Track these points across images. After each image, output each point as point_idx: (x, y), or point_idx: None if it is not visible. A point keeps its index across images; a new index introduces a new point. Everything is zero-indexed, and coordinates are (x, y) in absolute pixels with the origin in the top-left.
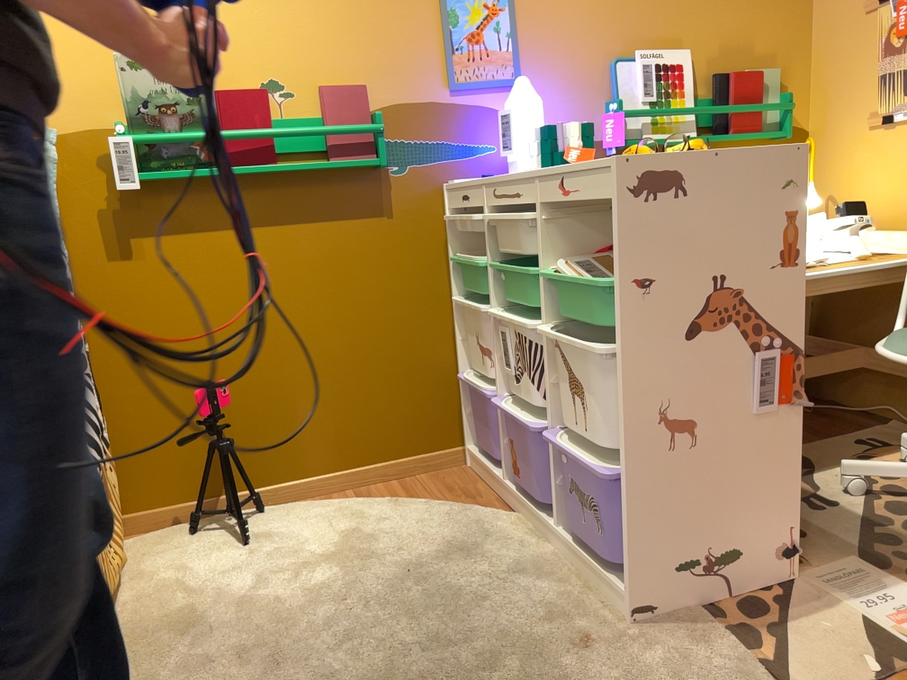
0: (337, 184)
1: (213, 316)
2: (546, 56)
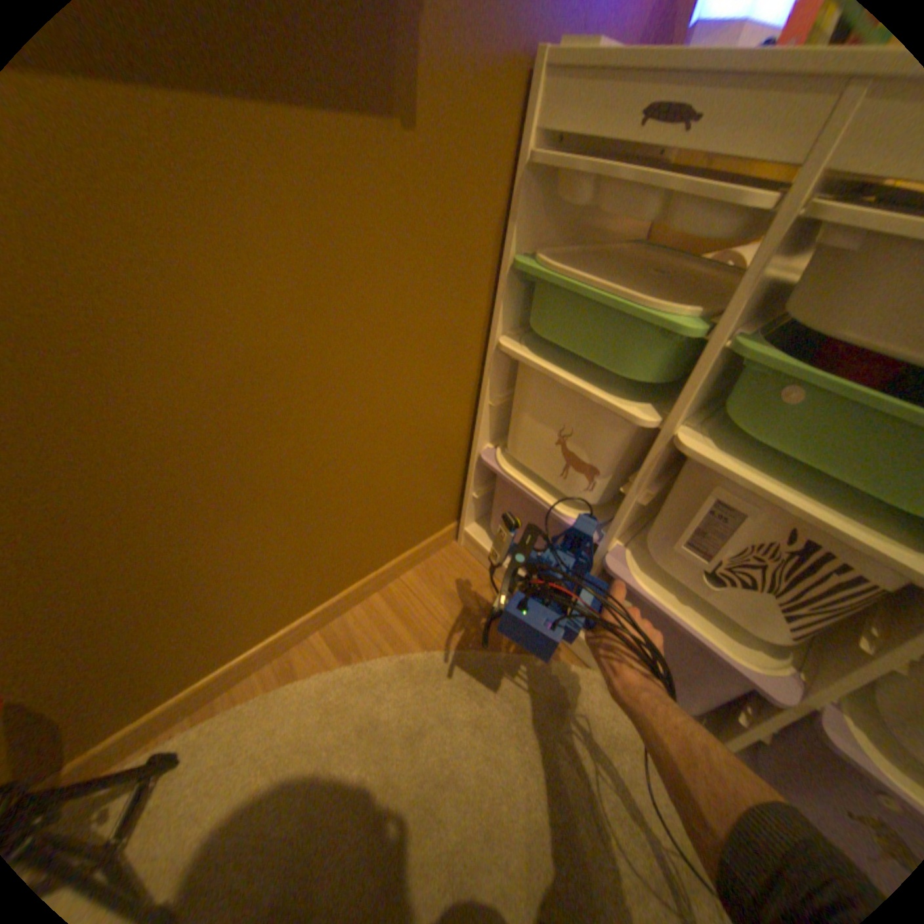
0: None
1: None
2: None
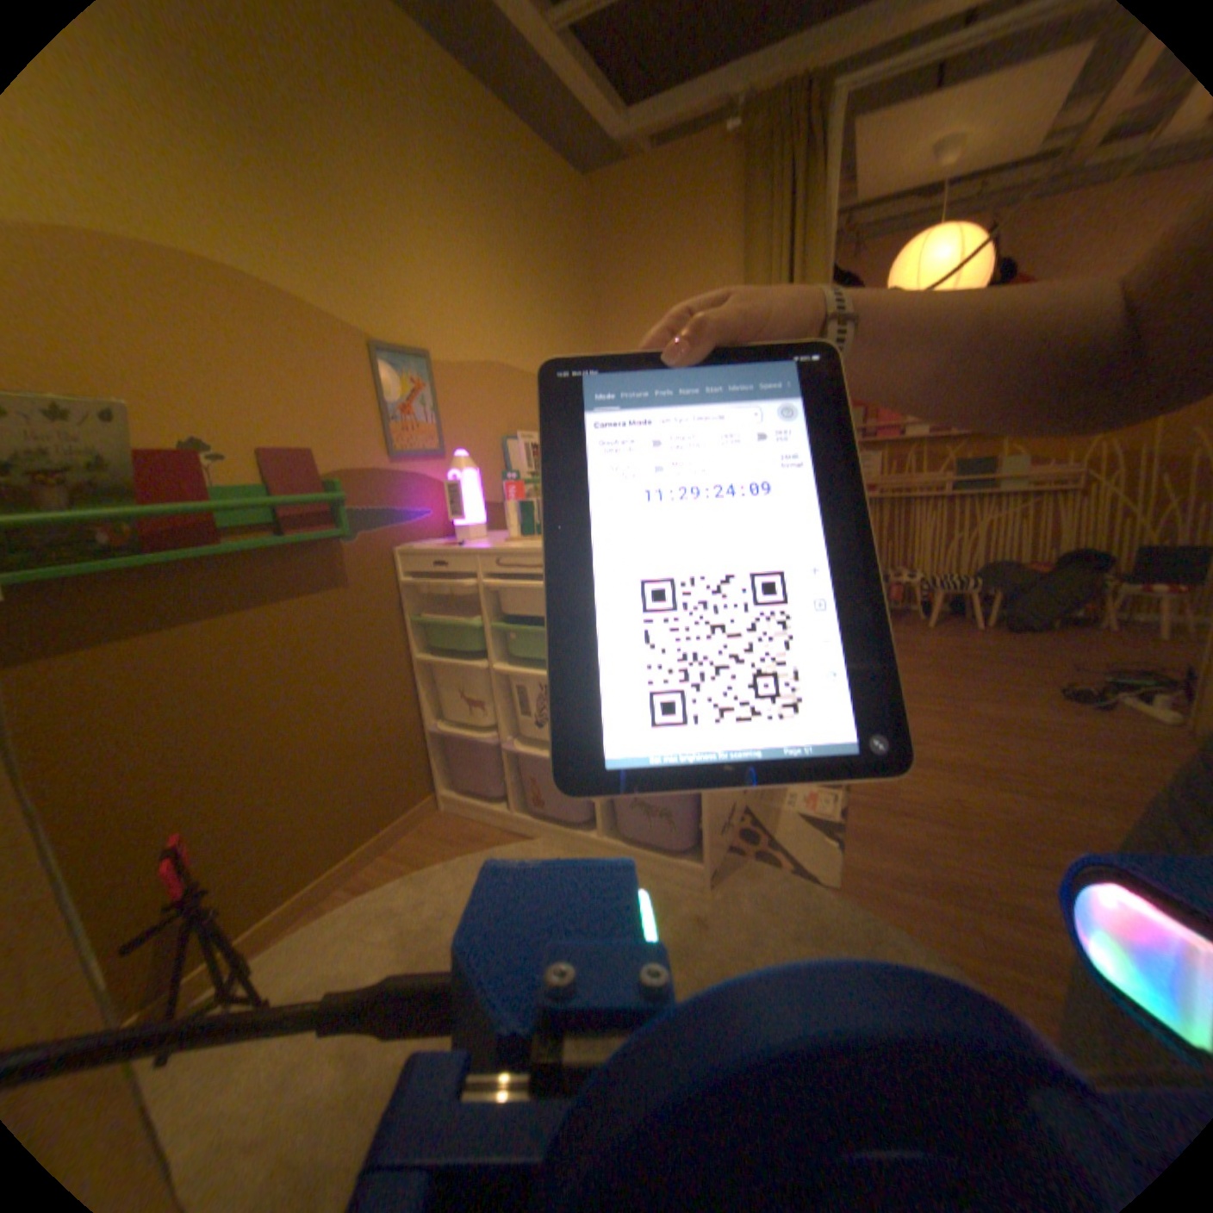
0: (288, 560)
1: (135, 756)
2: (460, 430)
